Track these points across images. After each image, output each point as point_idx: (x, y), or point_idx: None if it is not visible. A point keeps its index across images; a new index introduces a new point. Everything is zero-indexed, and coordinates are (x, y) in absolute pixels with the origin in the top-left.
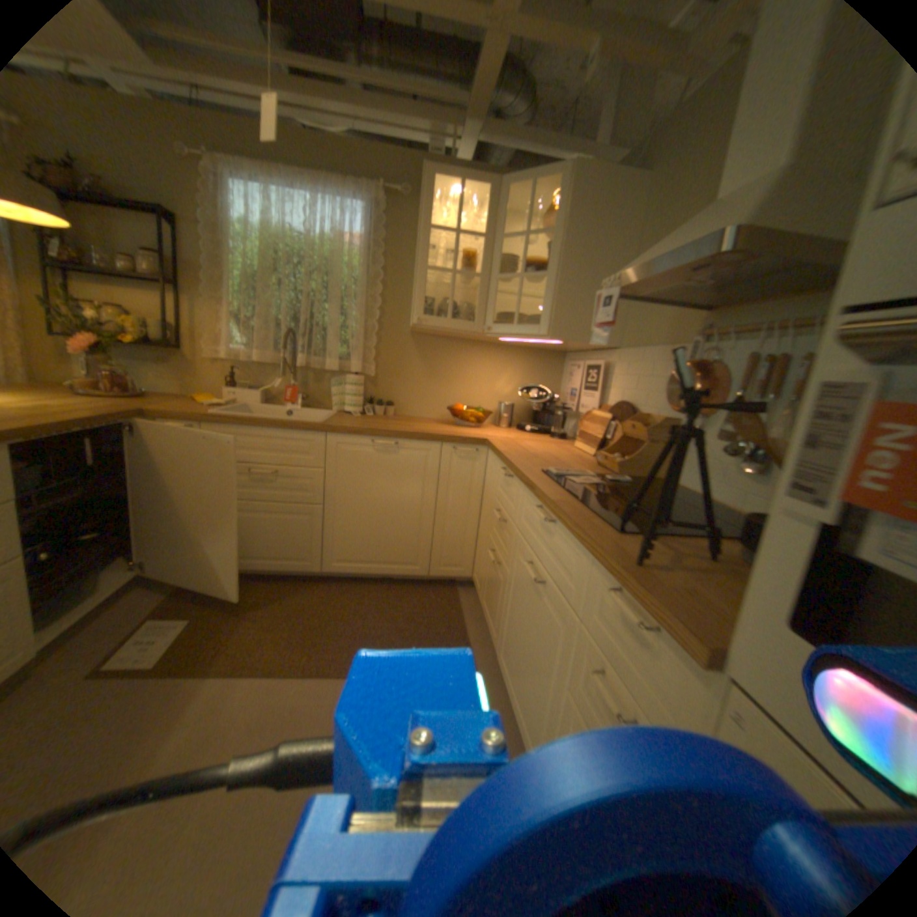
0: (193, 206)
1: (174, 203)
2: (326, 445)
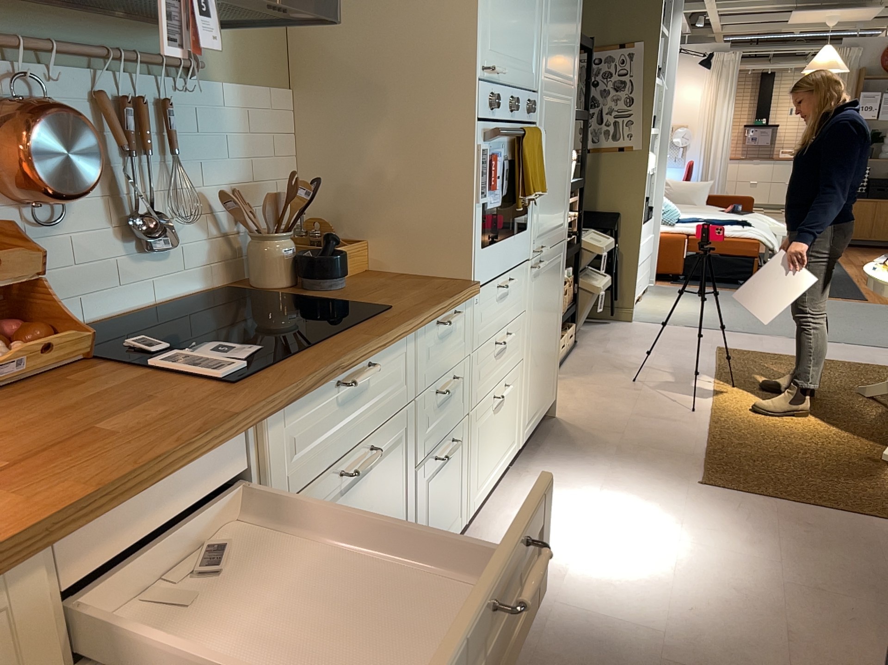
0: None
1: None
2: None
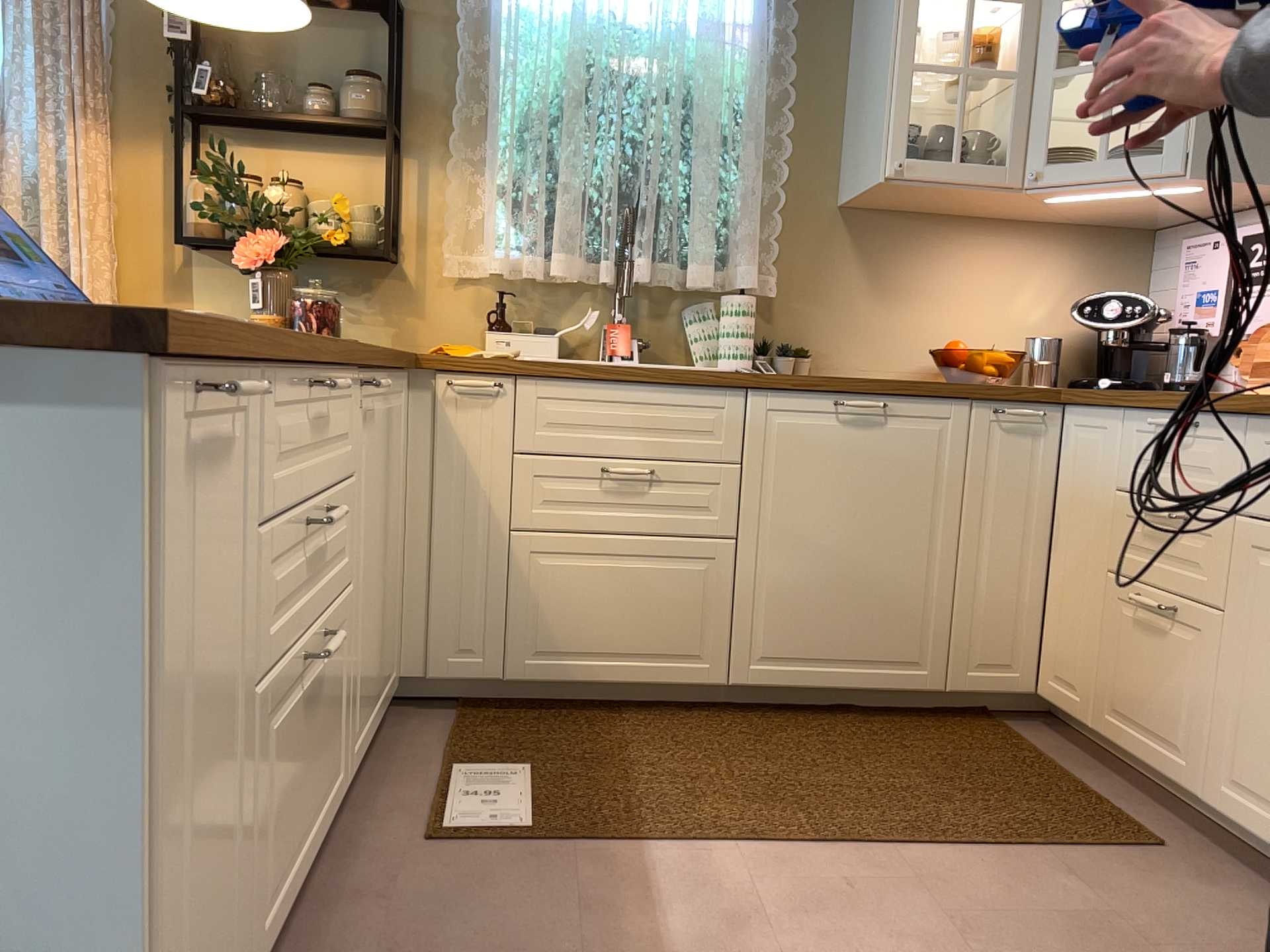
0: None
1: None
2: (747, 413)
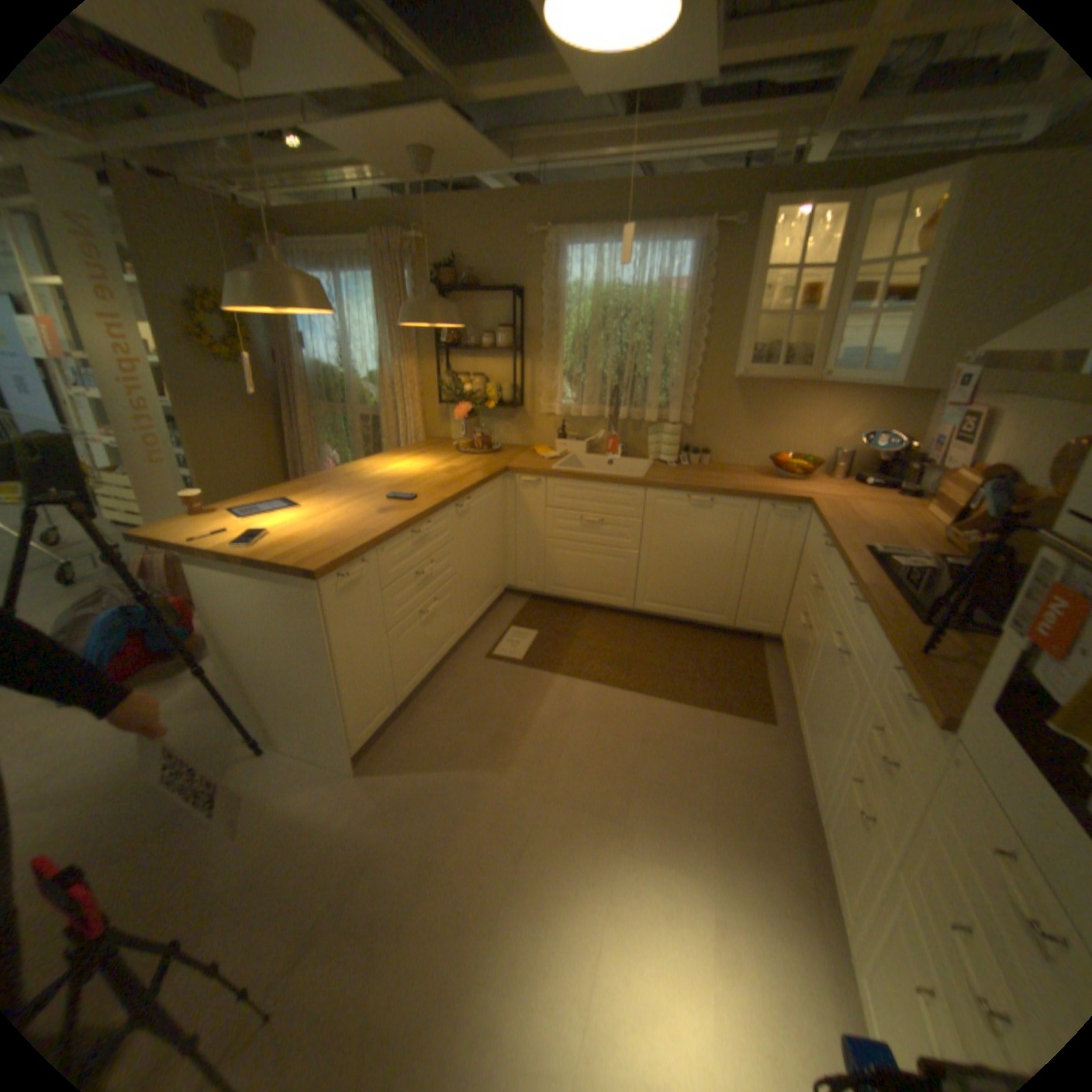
0: (537, 278)
1: (522, 278)
2: (645, 499)
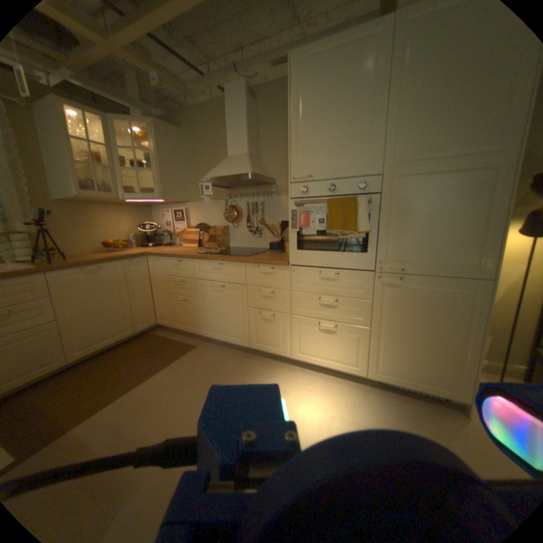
0: None
1: None
2: (45, 281)
